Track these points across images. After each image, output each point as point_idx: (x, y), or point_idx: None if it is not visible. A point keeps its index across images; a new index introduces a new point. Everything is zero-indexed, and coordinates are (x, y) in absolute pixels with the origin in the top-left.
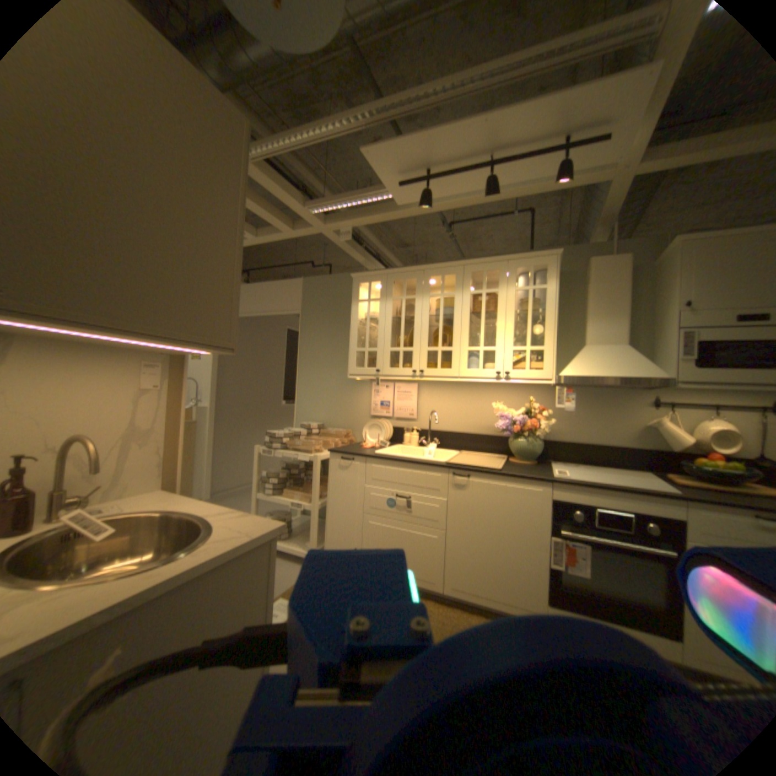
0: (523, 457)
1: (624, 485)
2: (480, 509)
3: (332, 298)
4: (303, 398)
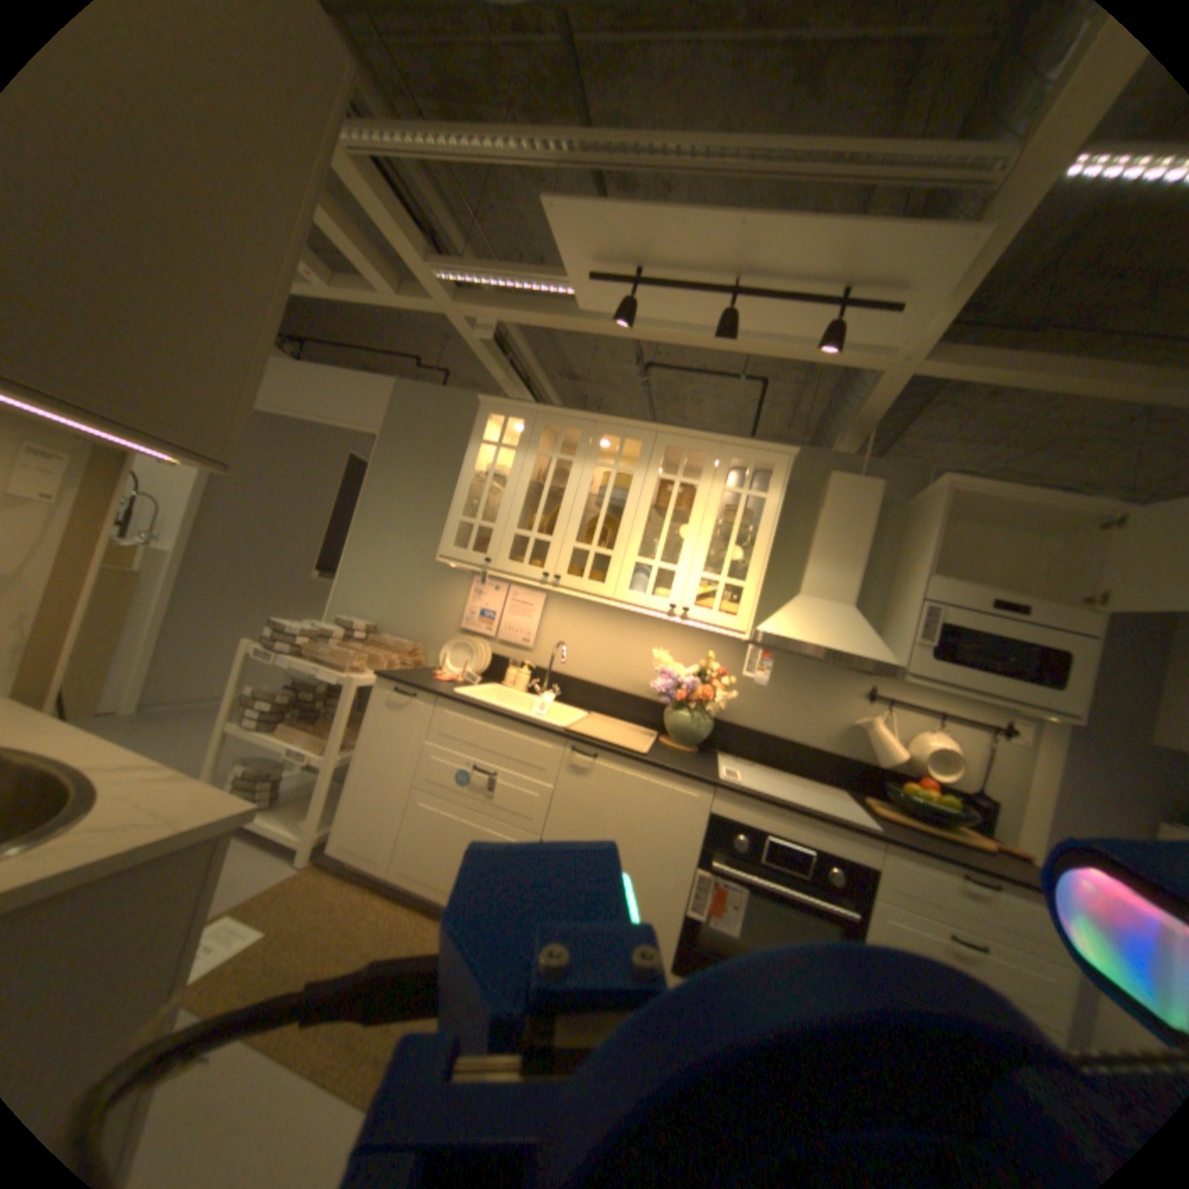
0: (680, 740)
1: (811, 807)
2: (602, 811)
3: (440, 426)
4: (352, 576)
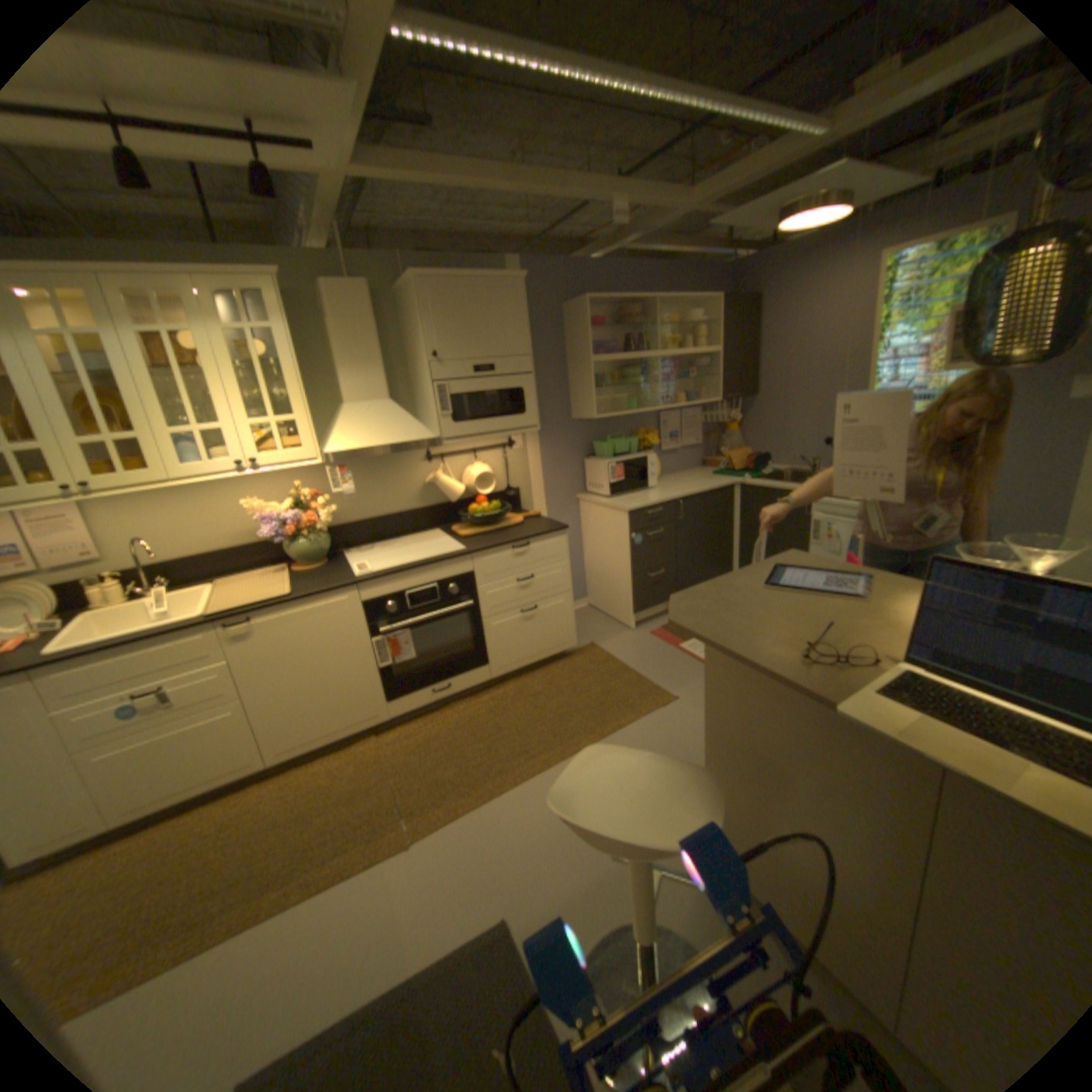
0: (311, 562)
1: (424, 559)
2: (282, 652)
3: None
4: None
